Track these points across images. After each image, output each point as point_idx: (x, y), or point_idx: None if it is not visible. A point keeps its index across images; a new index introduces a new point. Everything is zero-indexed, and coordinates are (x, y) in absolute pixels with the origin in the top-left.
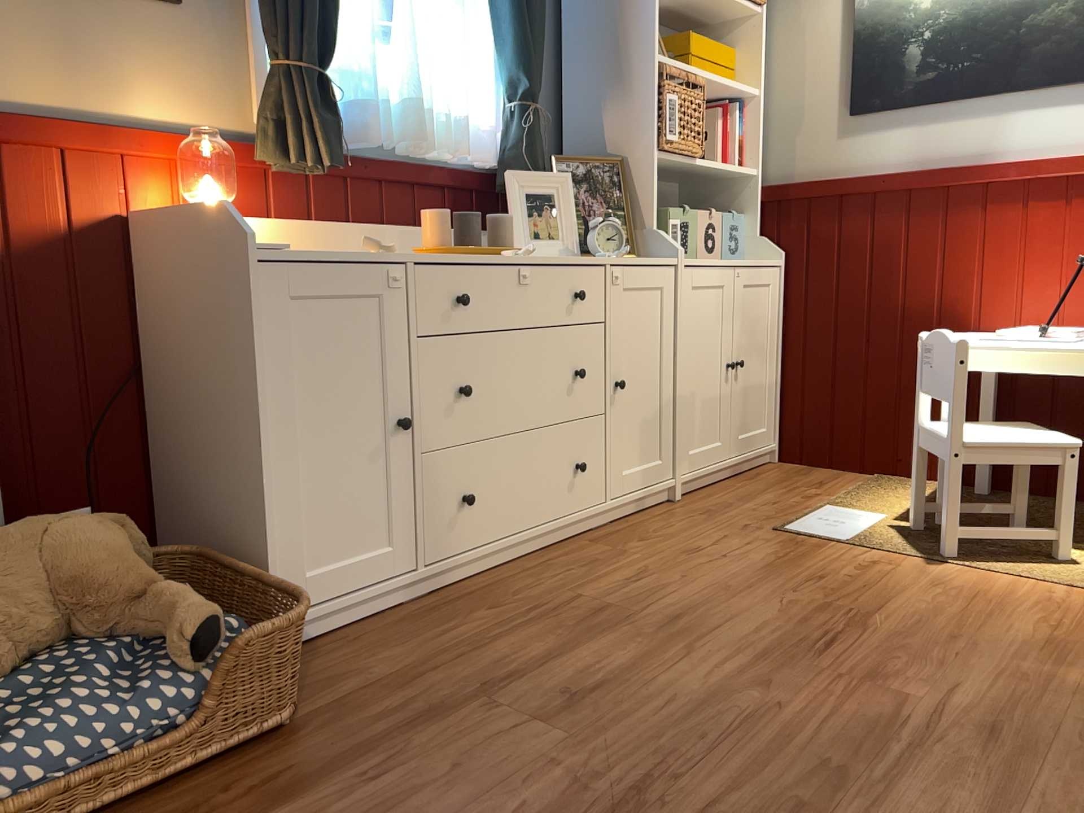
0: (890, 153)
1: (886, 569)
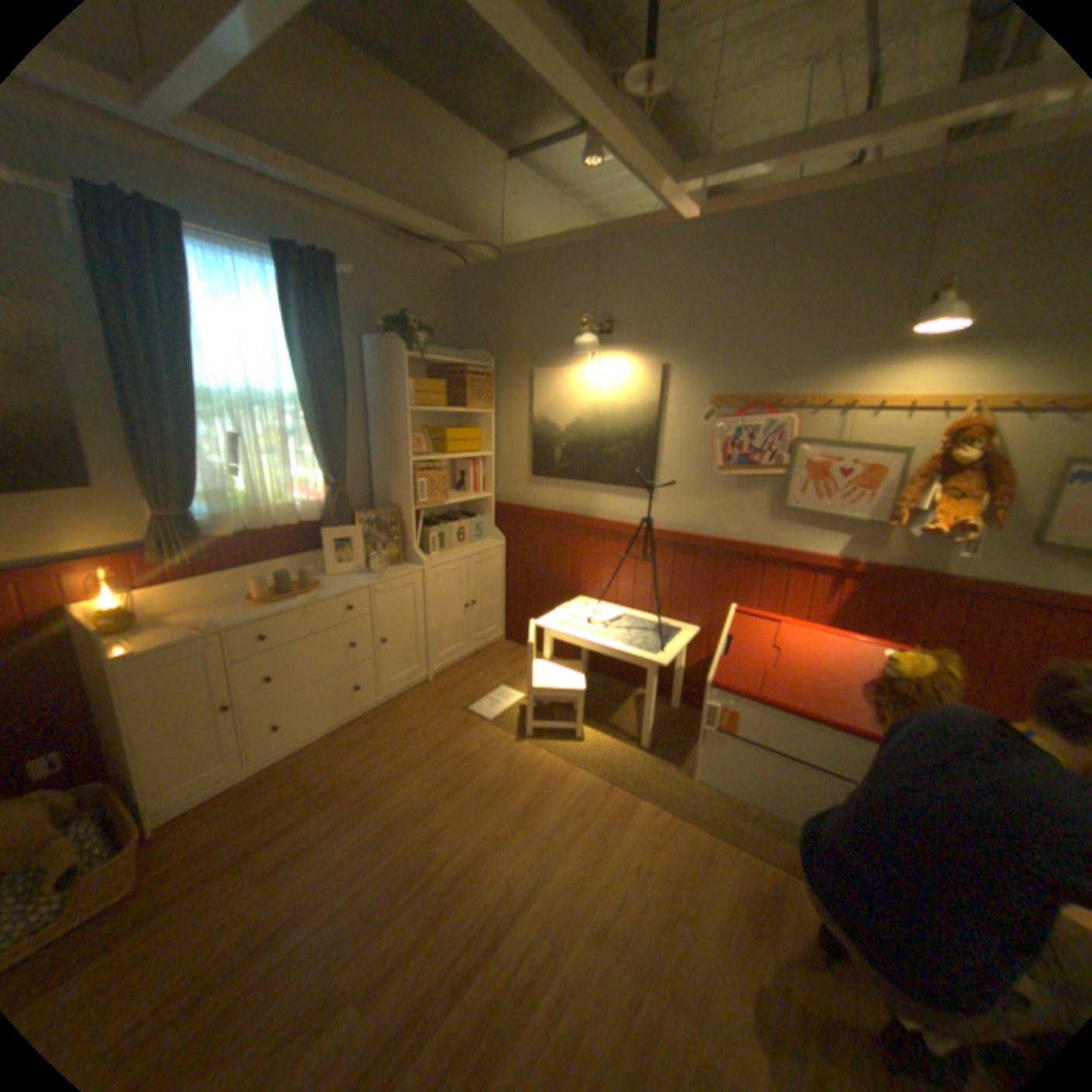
0: (549, 500)
1: (493, 748)
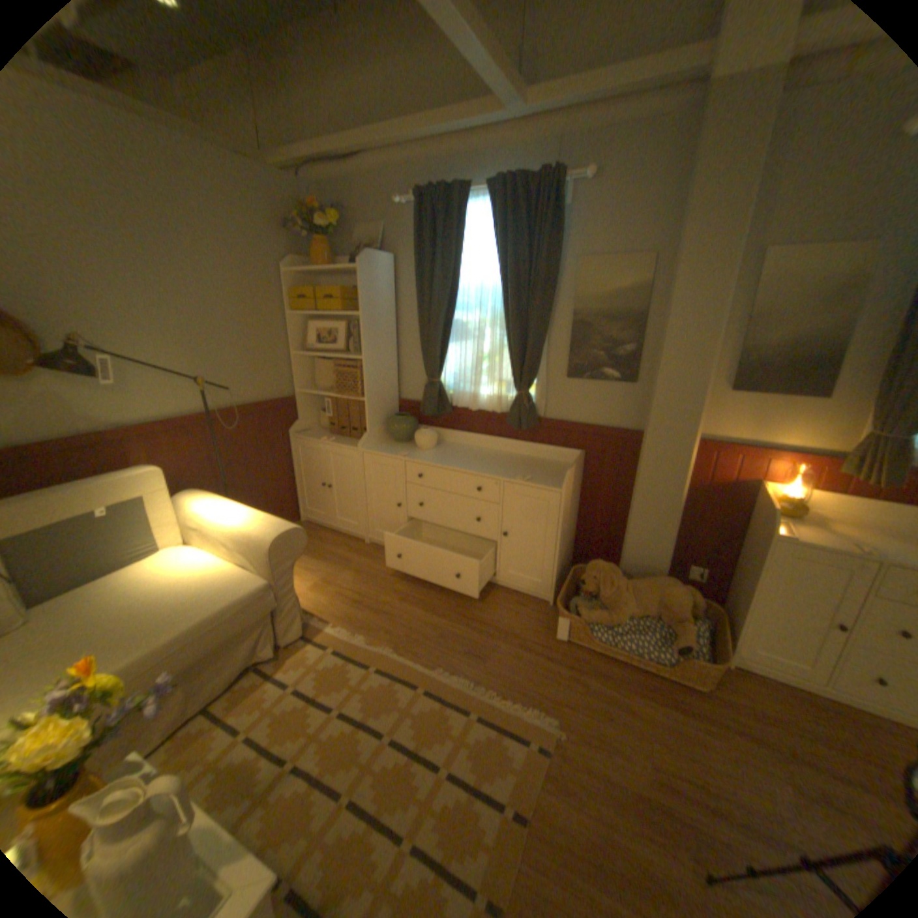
0: None
1: None
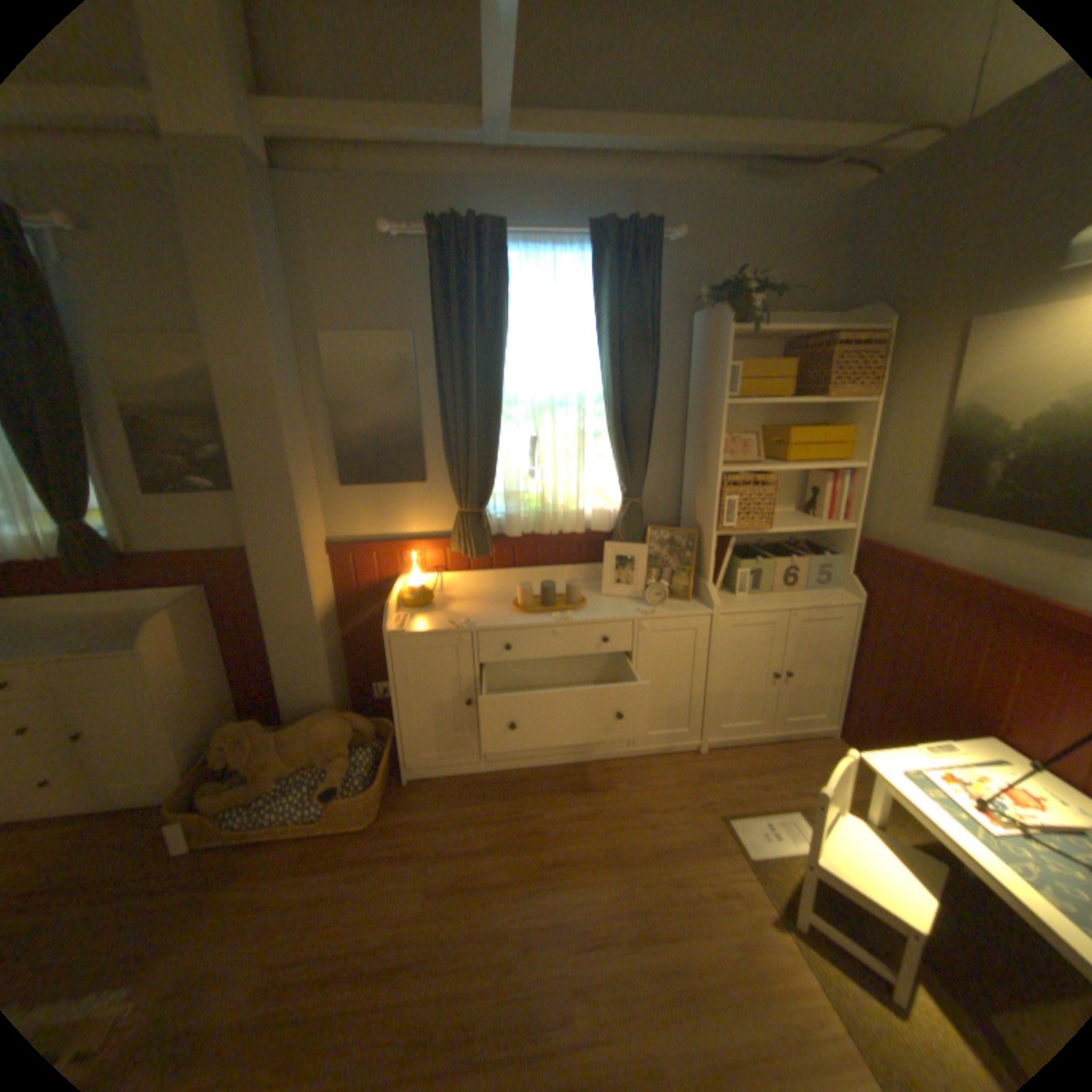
0: (964, 551)
1: (736, 911)
